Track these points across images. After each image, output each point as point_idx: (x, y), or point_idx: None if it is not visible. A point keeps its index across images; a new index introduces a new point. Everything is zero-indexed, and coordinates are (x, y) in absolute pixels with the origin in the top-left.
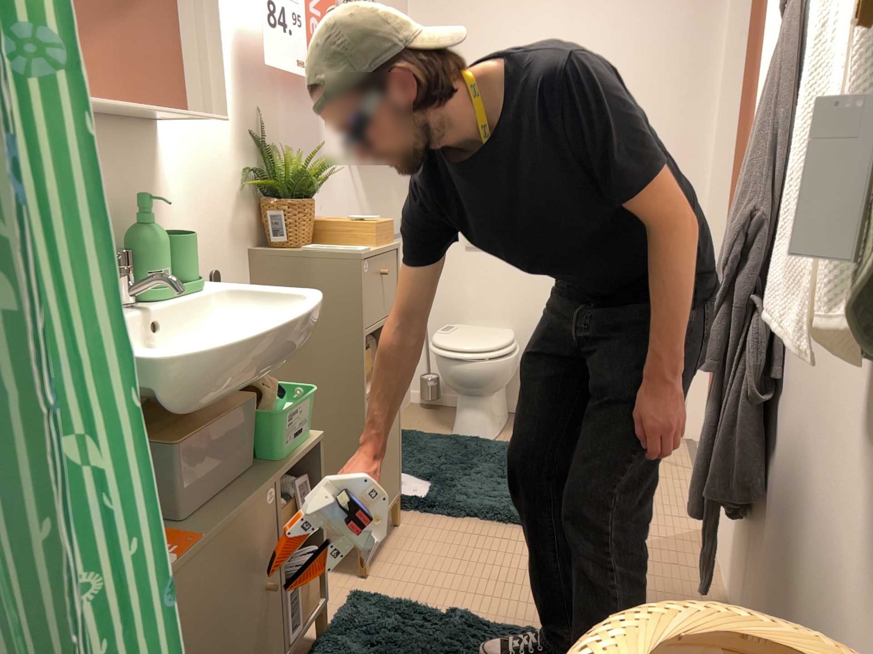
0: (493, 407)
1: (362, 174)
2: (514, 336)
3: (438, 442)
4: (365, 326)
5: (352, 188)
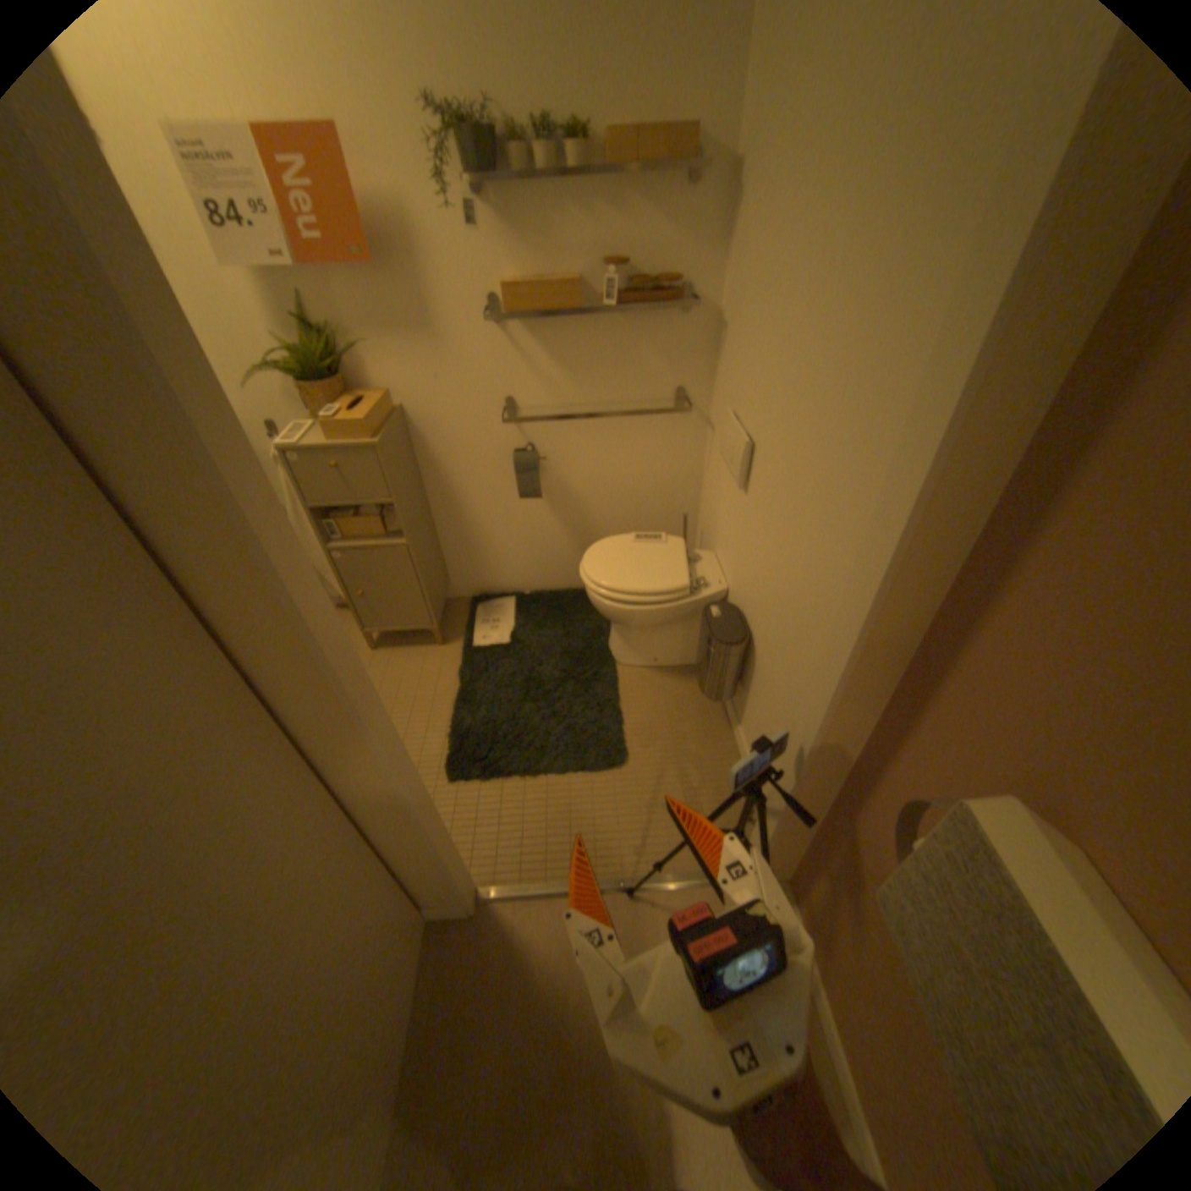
0: (636, 638)
1: (534, 334)
2: (664, 589)
3: (588, 625)
4: (303, 502)
5: (505, 351)
